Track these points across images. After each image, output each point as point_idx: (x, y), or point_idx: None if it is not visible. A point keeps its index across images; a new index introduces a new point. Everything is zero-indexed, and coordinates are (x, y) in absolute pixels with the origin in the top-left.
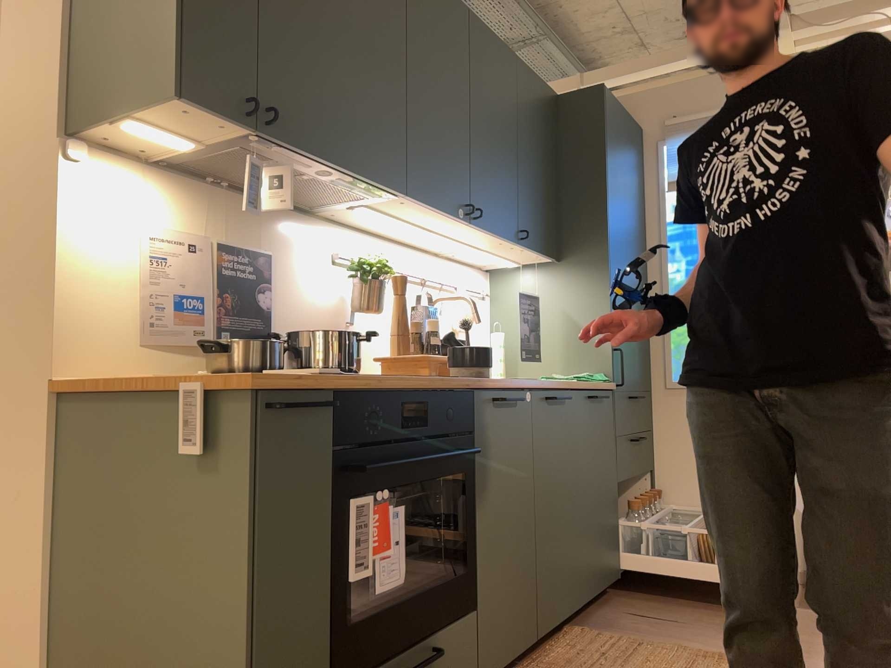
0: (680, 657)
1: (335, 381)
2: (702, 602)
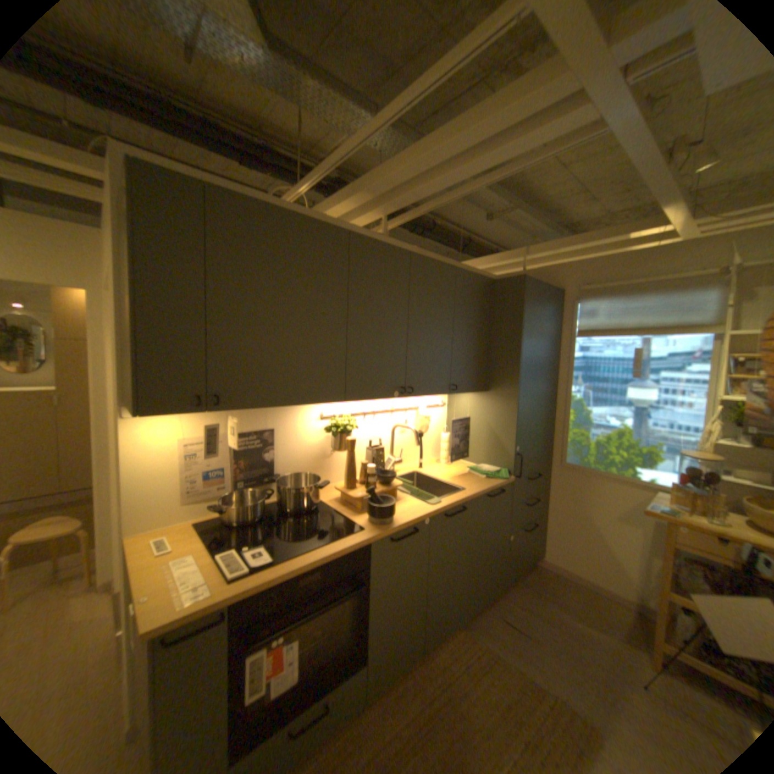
0: (515, 688)
1: (227, 603)
2: (556, 620)
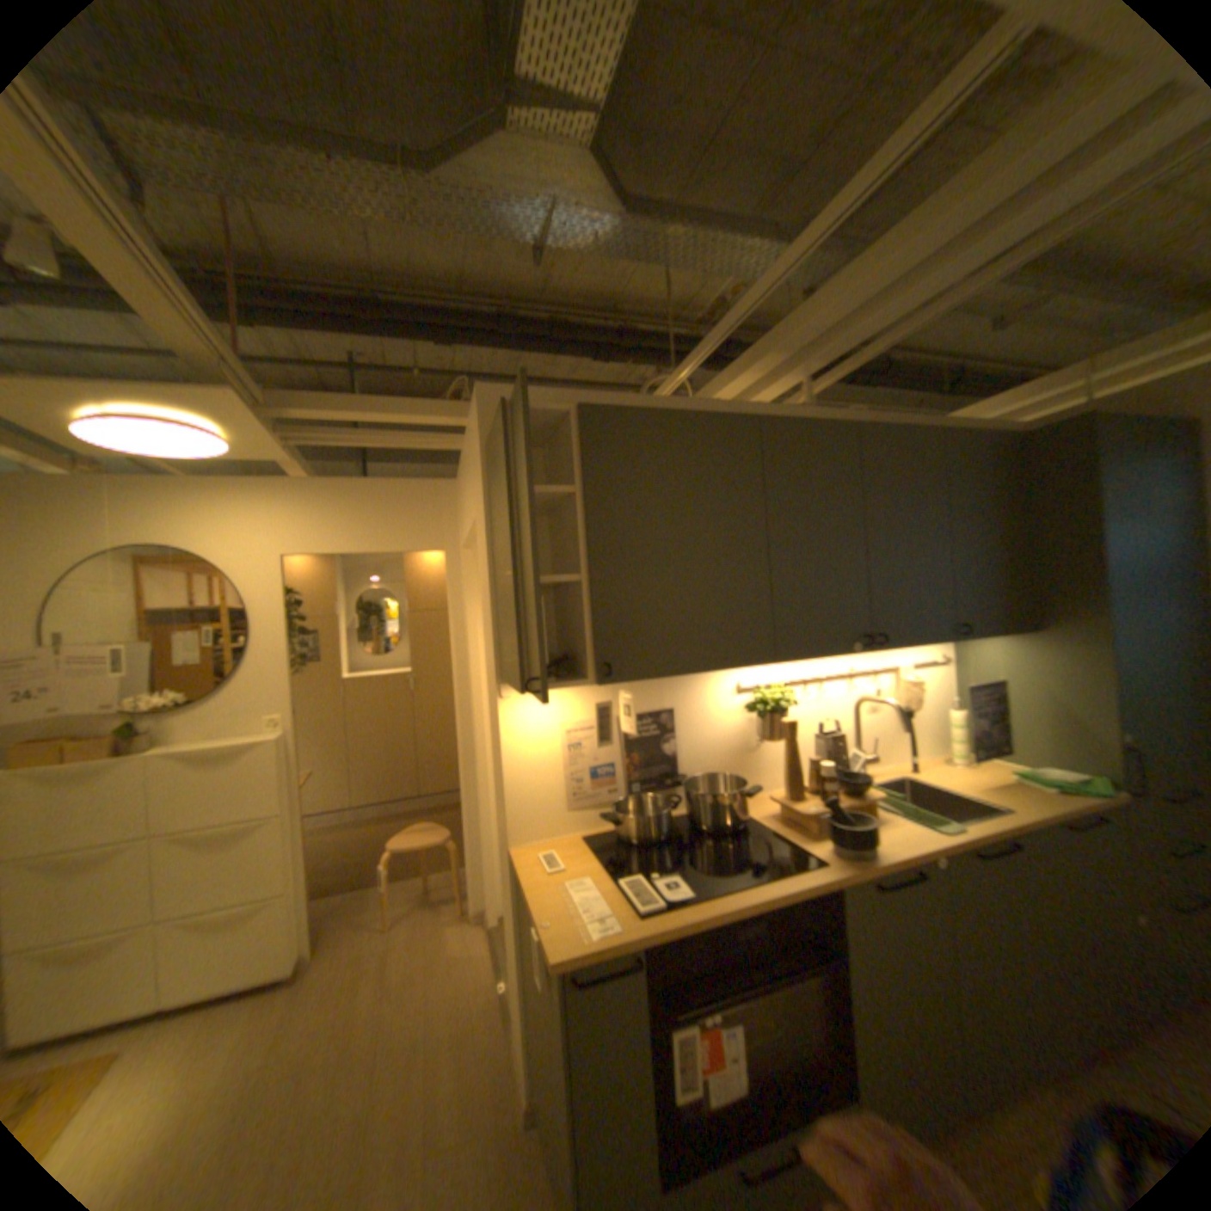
0: None
1: (644, 943)
2: None
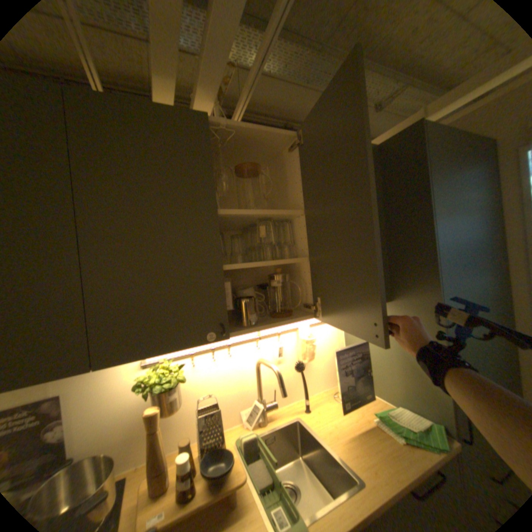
0: None
1: None
2: None
